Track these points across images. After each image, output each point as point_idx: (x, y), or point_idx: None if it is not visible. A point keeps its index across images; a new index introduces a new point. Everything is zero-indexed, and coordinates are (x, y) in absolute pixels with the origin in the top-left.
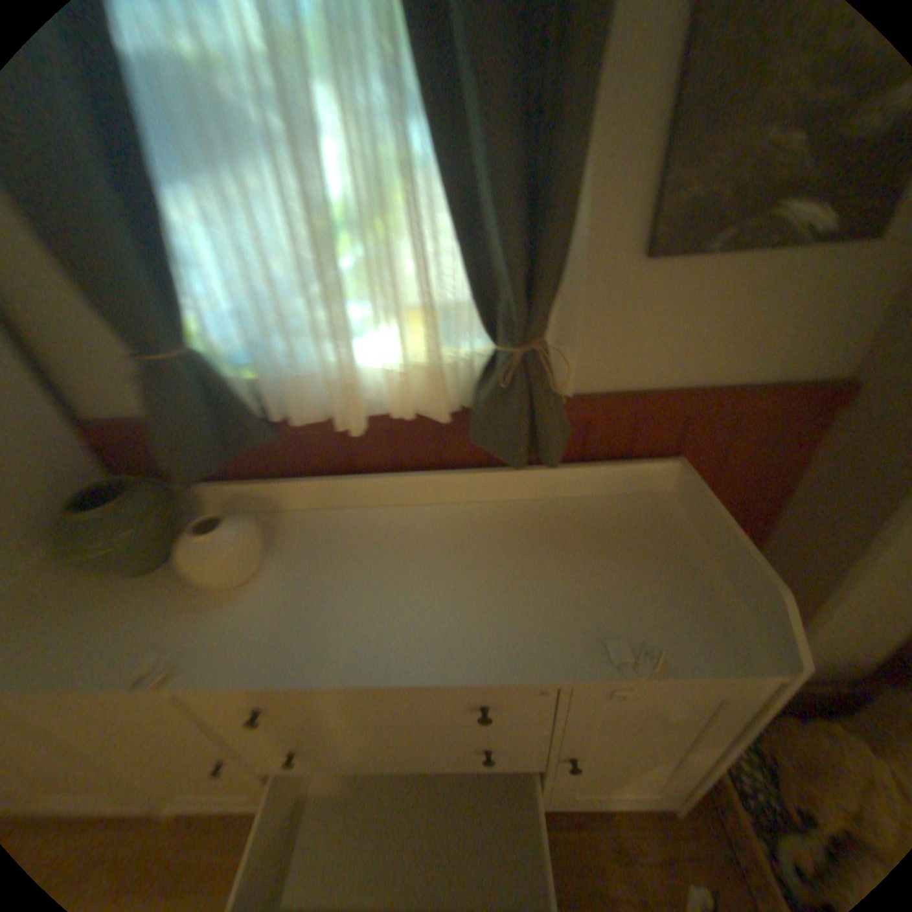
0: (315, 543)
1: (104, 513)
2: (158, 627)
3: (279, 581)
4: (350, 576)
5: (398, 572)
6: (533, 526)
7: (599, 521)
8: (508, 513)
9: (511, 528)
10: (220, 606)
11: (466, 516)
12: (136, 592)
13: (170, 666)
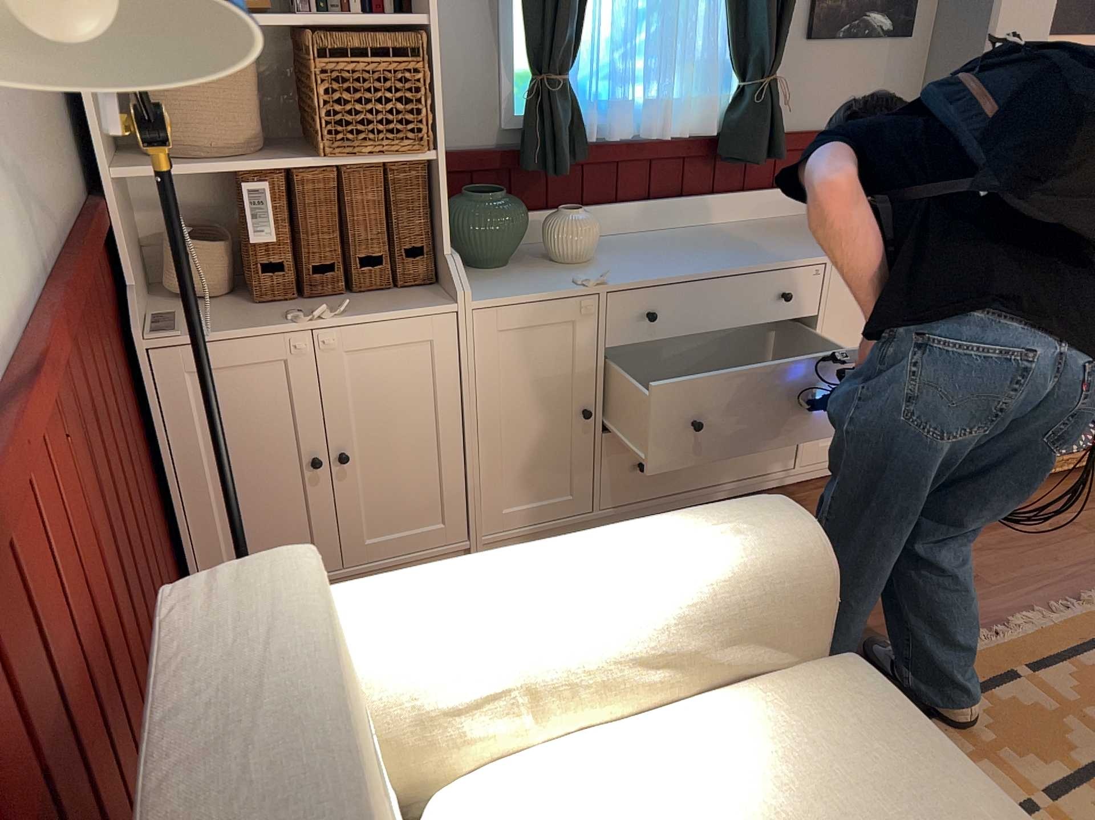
0: (614, 247)
1: (505, 198)
2: (560, 275)
3: (615, 258)
4: (663, 251)
5: (693, 247)
6: (759, 229)
7: (798, 224)
8: (736, 227)
9: (745, 230)
10: (590, 267)
11: (708, 230)
12: (512, 271)
13: (604, 274)
